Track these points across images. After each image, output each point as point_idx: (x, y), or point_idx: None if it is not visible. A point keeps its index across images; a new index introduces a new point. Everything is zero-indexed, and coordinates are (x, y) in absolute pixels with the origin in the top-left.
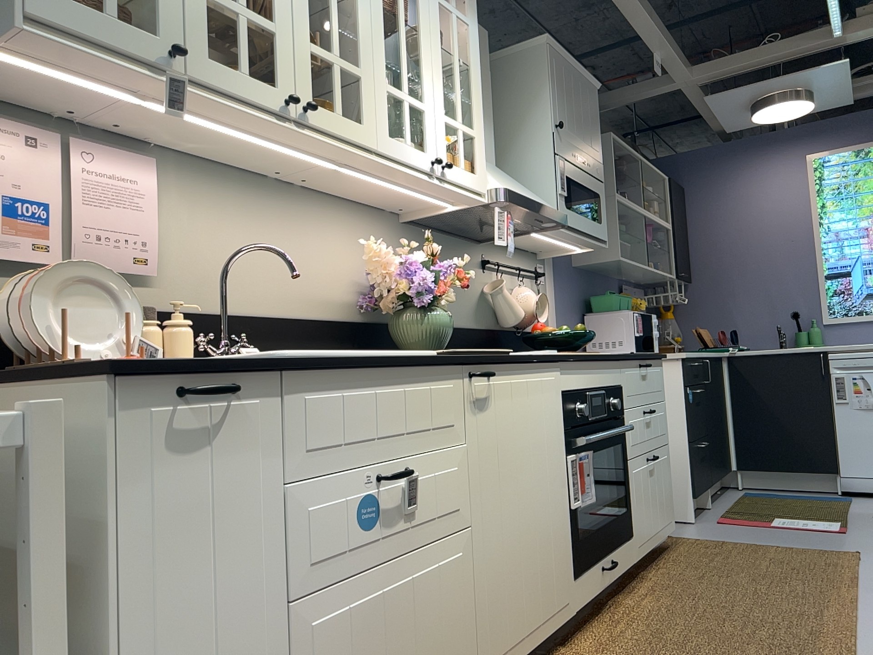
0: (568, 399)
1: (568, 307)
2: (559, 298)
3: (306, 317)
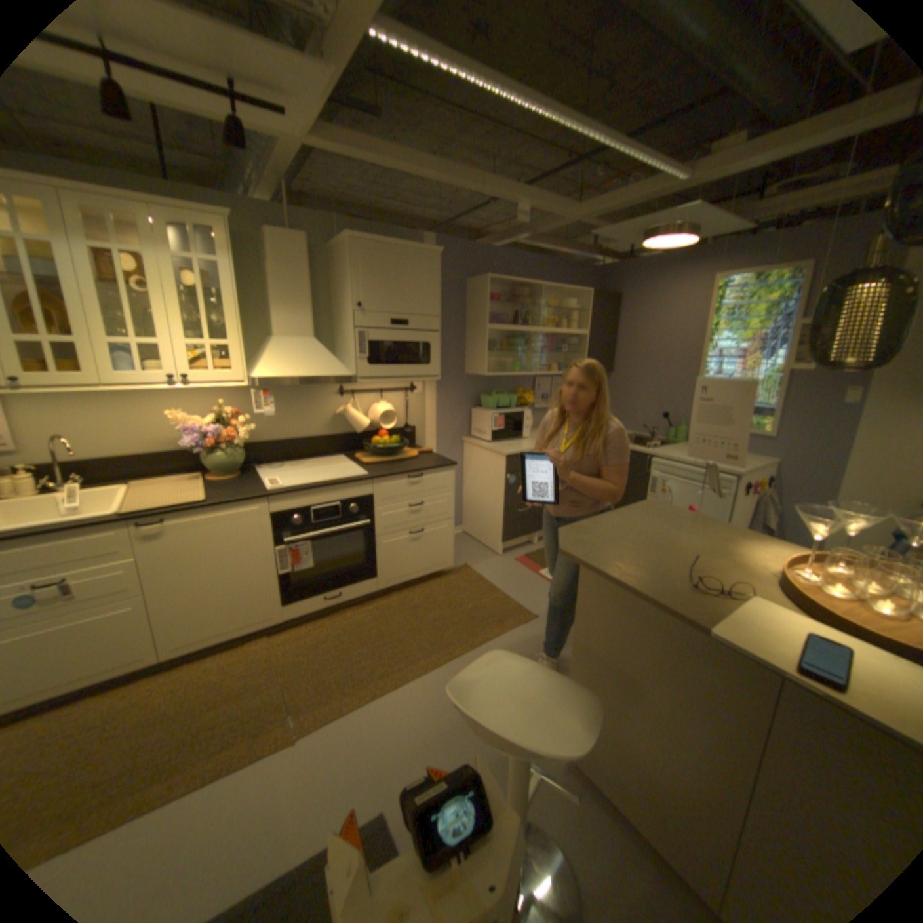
0: (277, 516)
1: (450, 405)
2: (439, 400)
3: (148, 452)
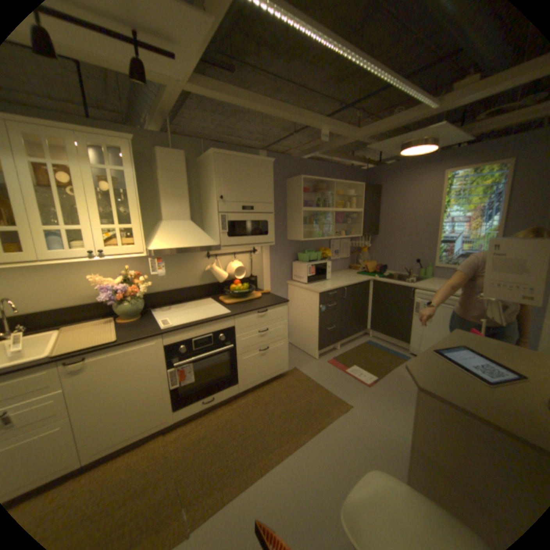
0: (169, 347)
1: (278, 260)
2: (272, 257)
3: (75, 305)
